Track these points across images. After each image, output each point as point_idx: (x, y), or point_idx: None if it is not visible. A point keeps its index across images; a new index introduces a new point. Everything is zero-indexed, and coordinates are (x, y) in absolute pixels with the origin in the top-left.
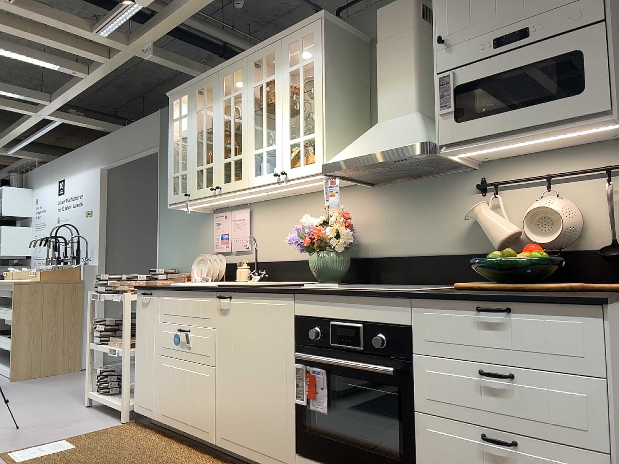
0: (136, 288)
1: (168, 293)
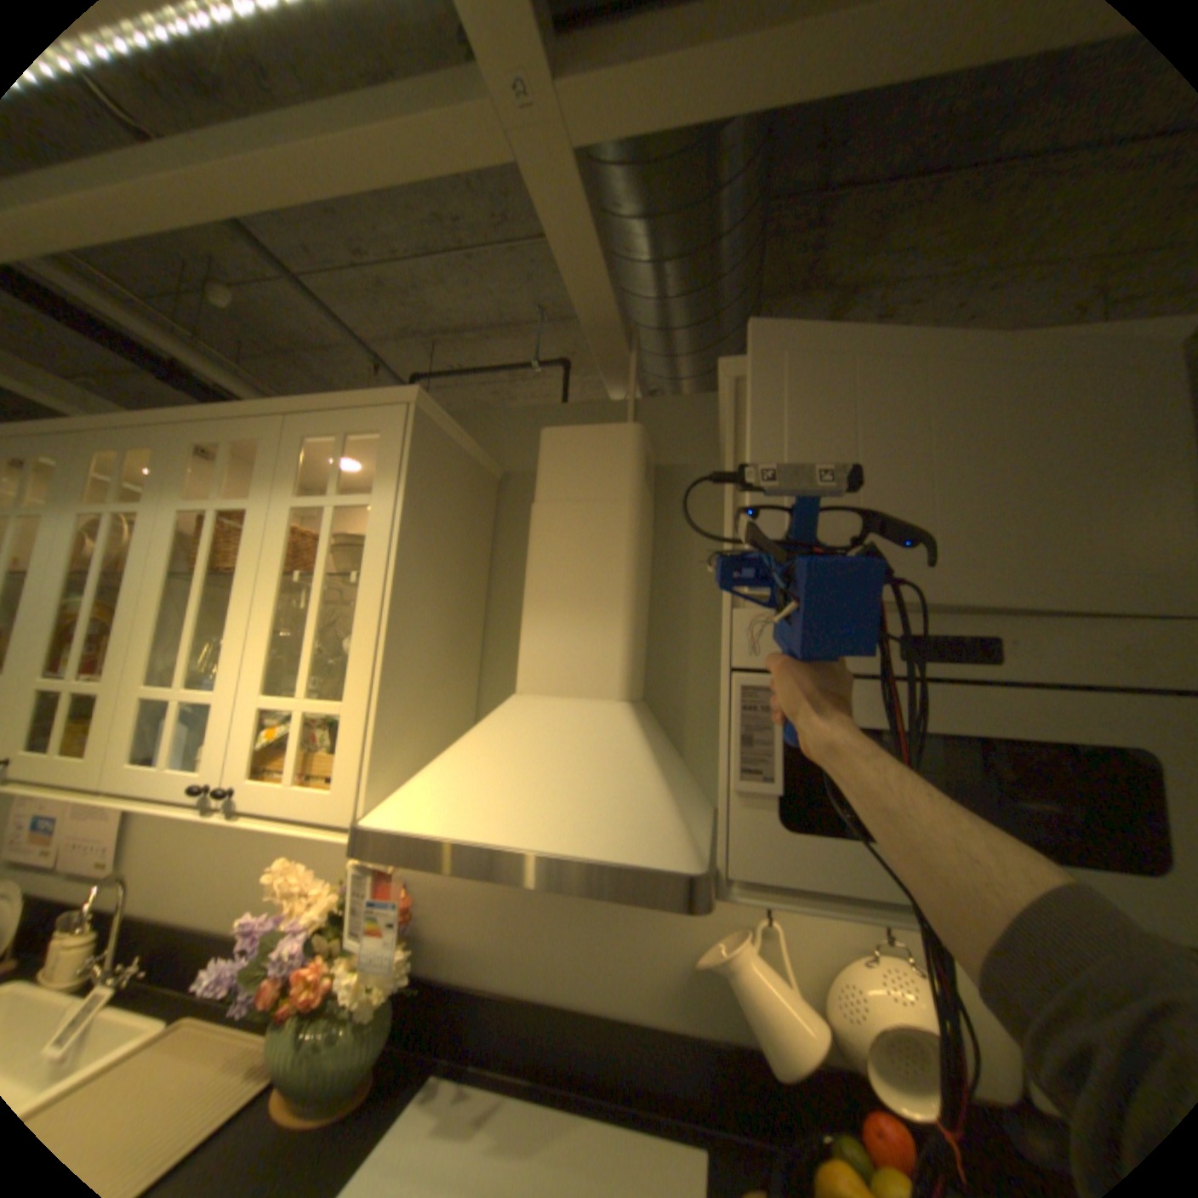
0: None
1: None
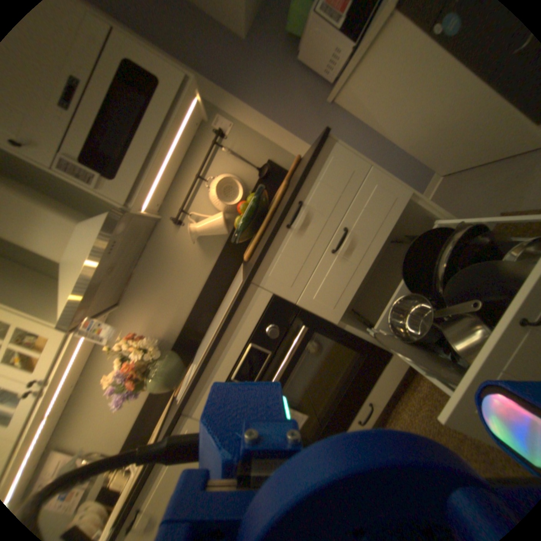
0: None
1: None
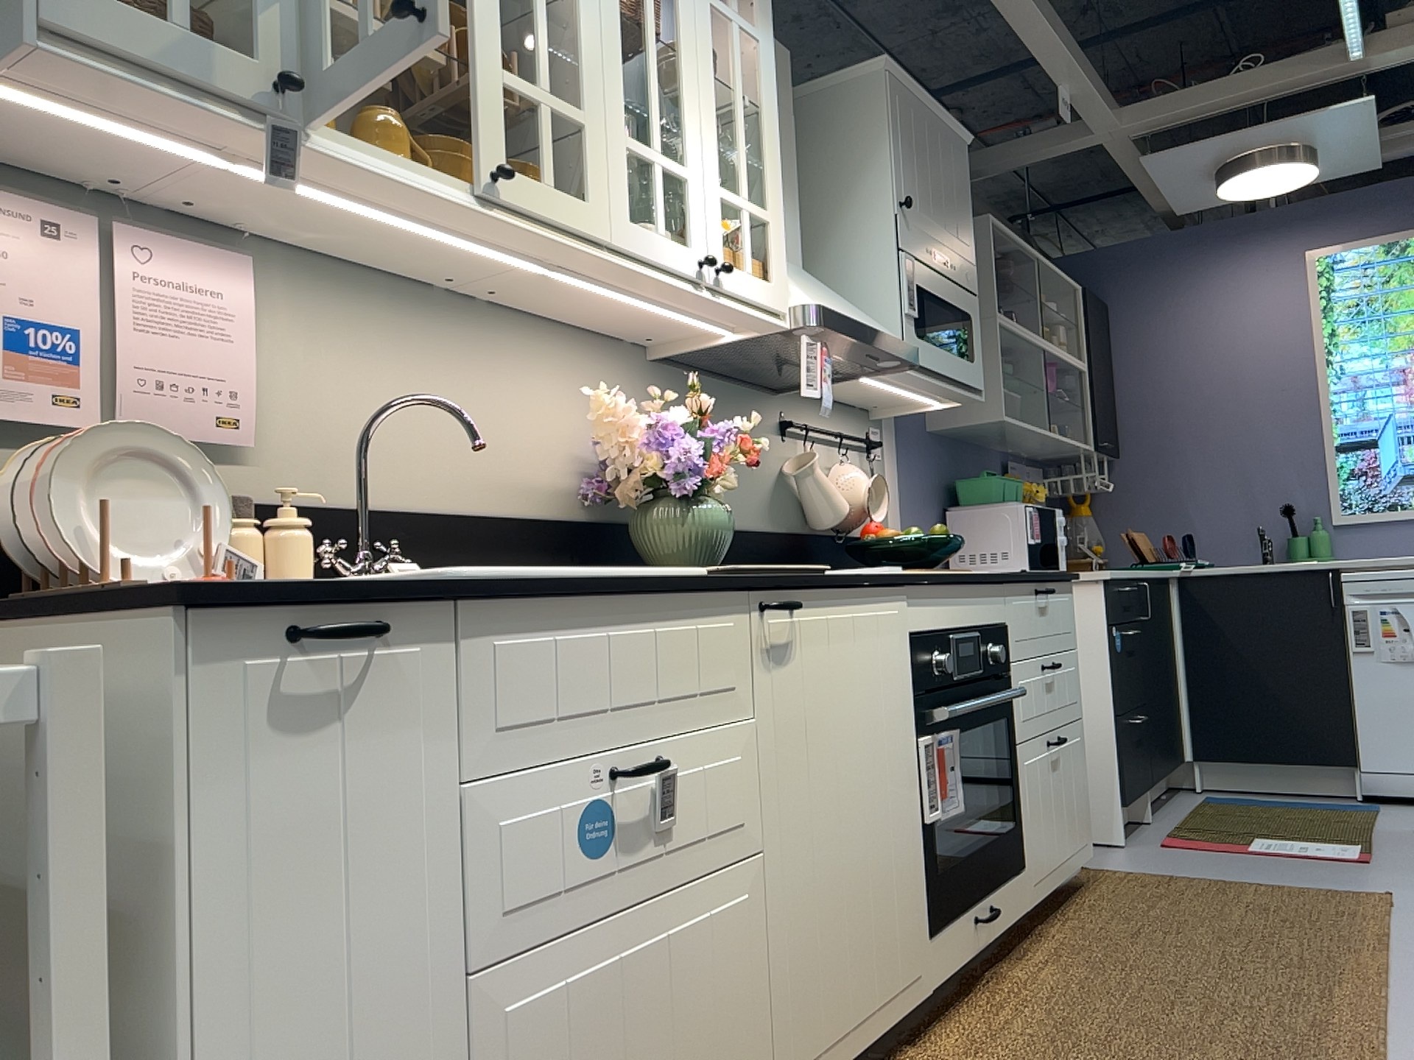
0: (200, 603)
1: (519, 617)
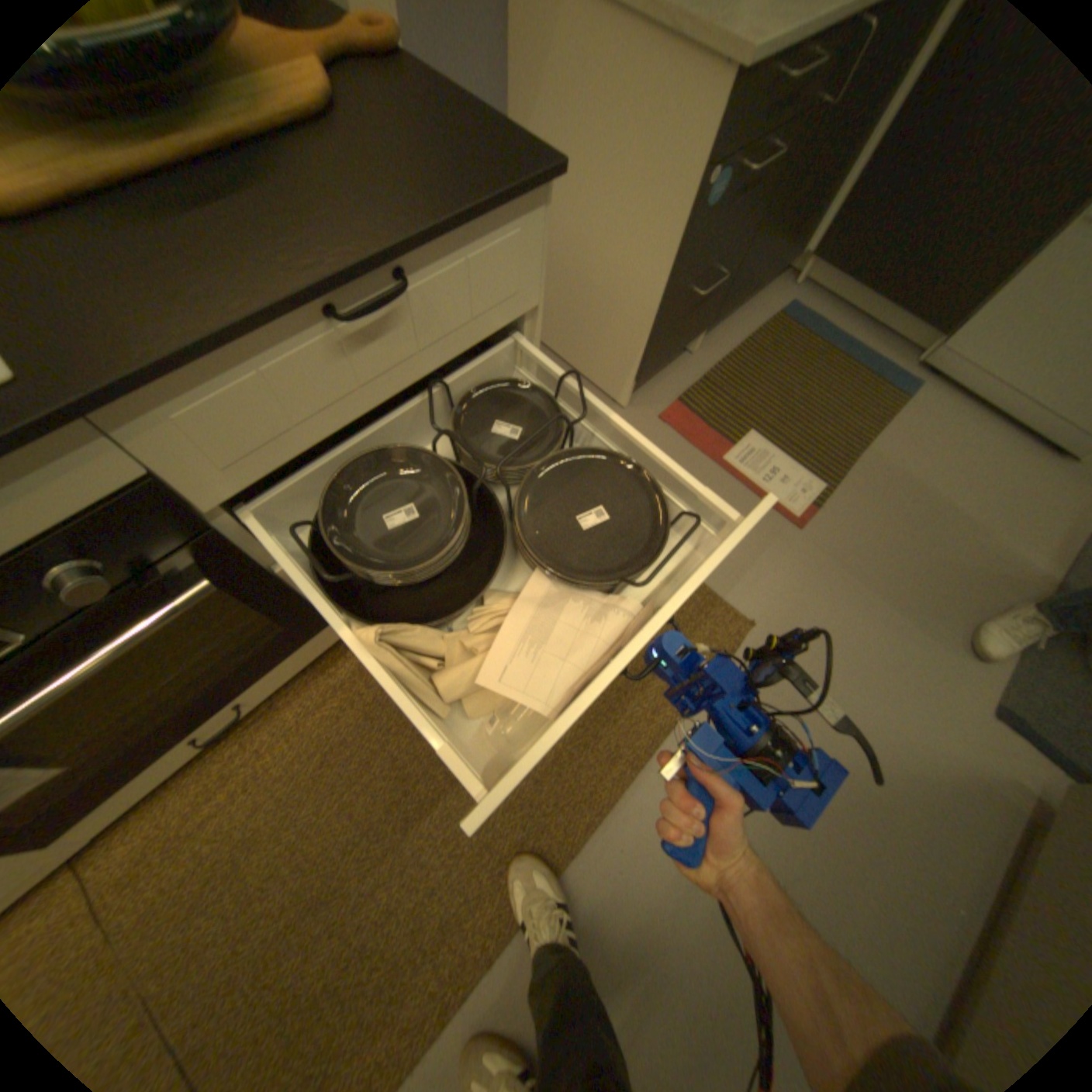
0: None
1: None
